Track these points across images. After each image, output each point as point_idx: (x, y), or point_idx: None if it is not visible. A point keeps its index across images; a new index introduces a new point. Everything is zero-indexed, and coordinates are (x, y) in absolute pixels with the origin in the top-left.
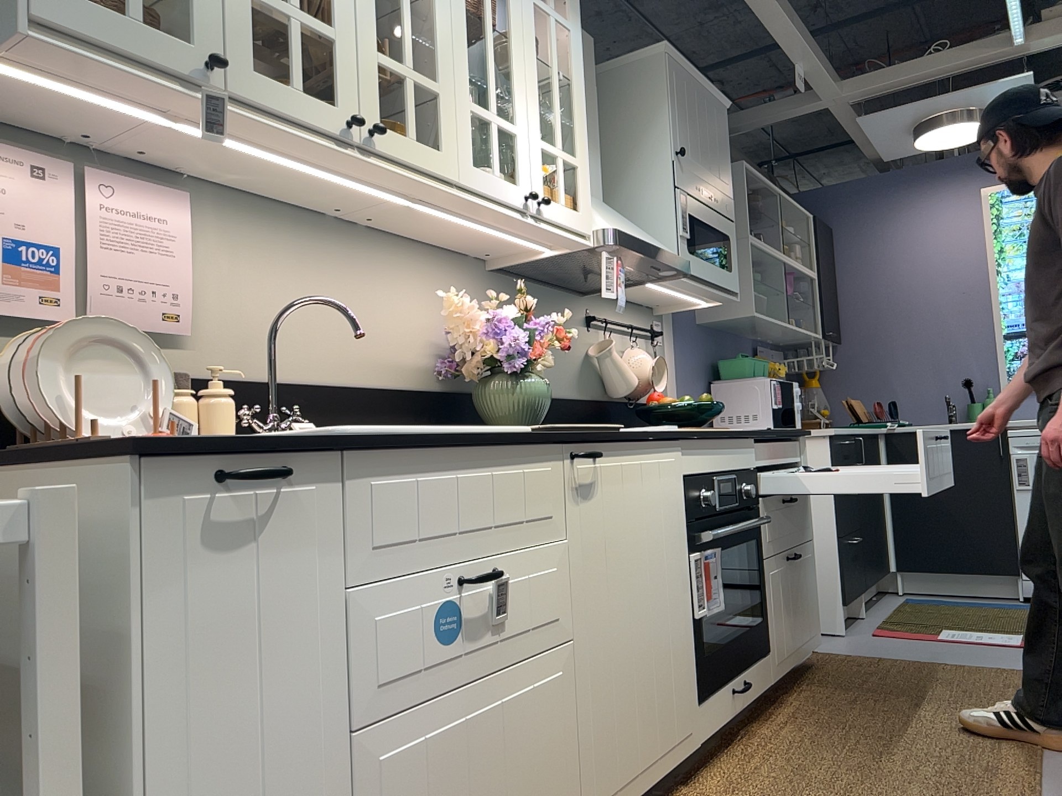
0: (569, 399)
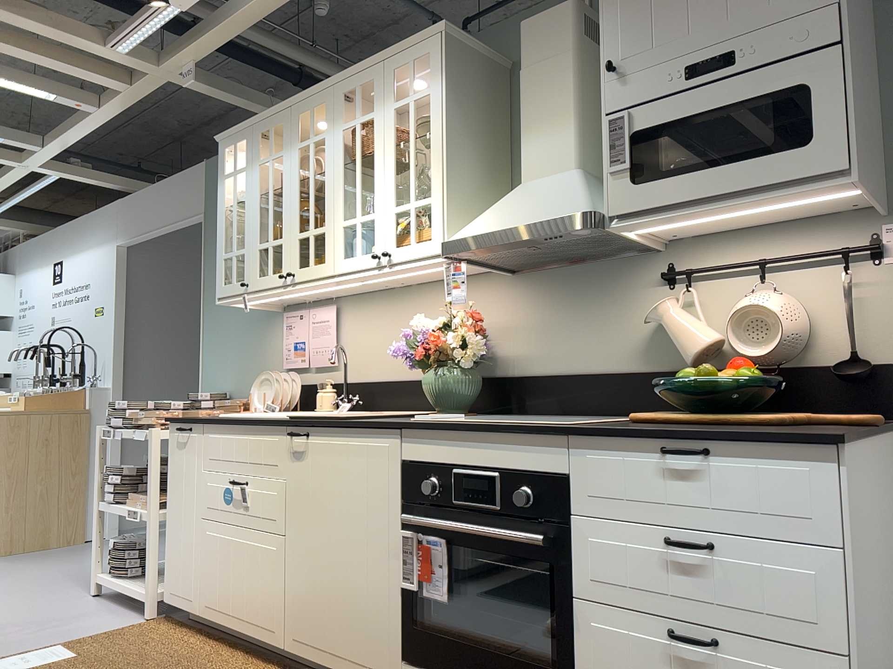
0: (615, 373)
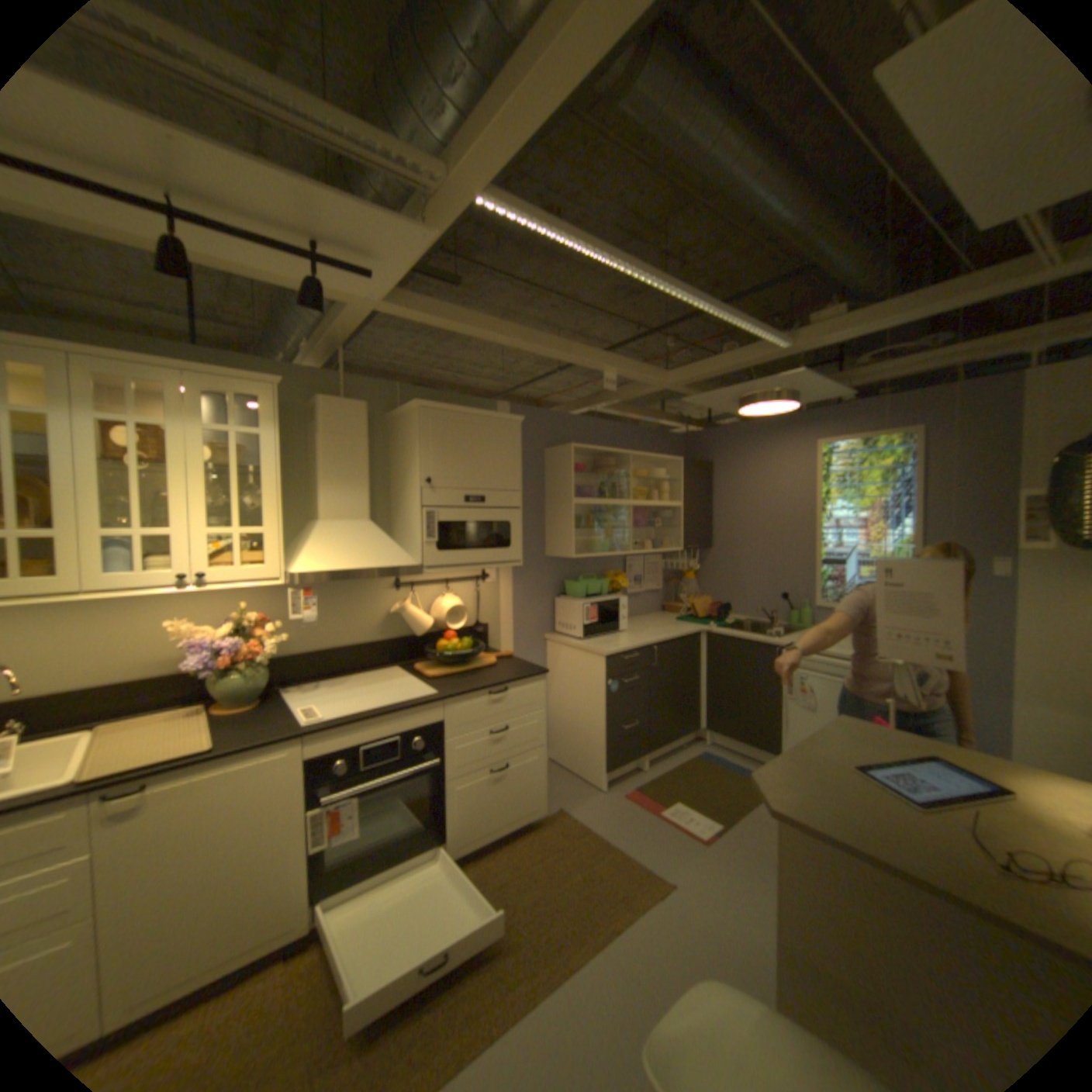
0: (365, 643)
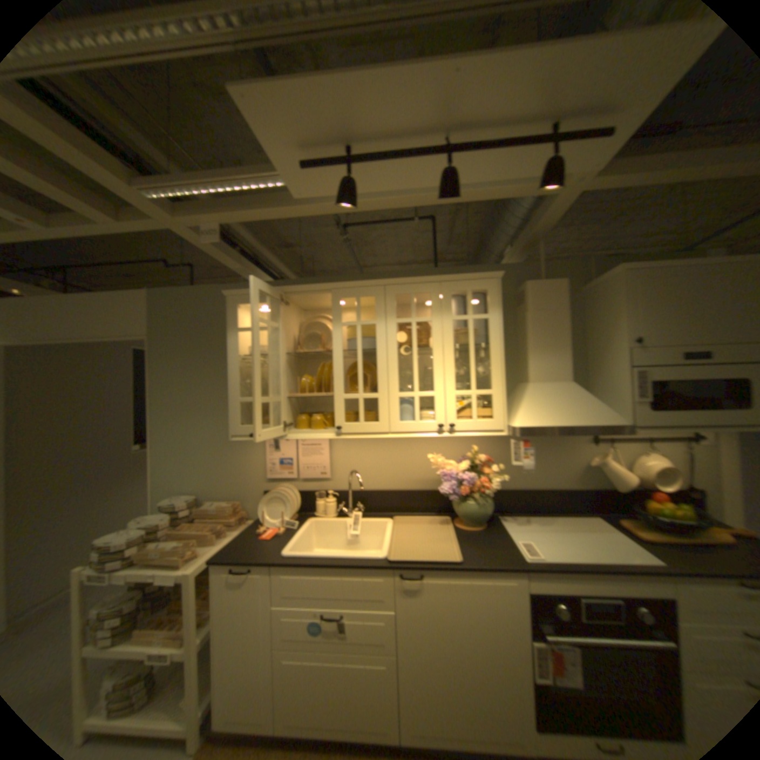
0: (566, 491)
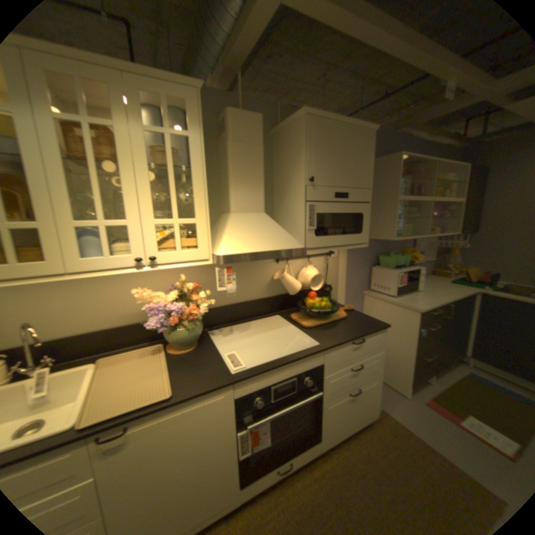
0: (256, 299)
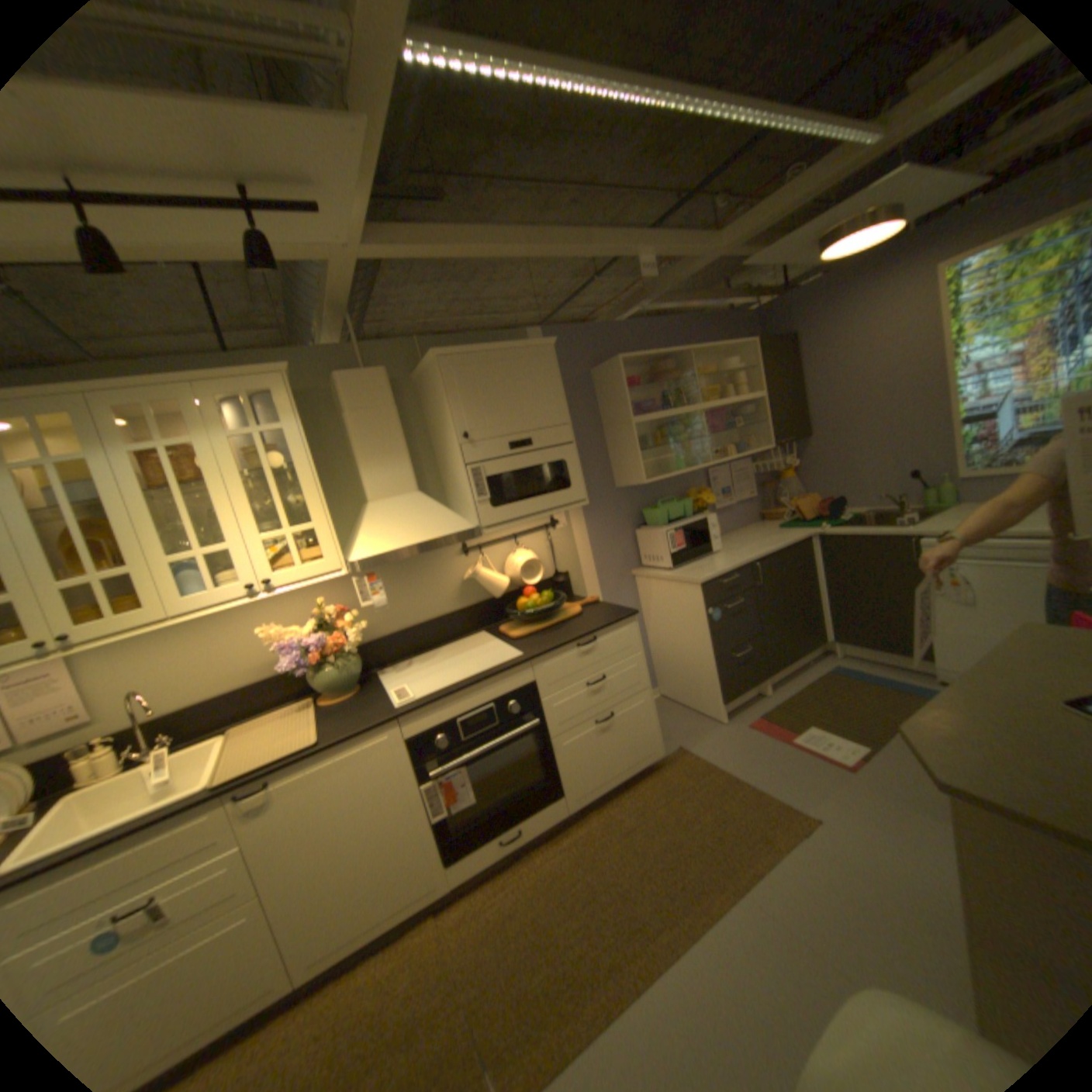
0: (446, 615)
